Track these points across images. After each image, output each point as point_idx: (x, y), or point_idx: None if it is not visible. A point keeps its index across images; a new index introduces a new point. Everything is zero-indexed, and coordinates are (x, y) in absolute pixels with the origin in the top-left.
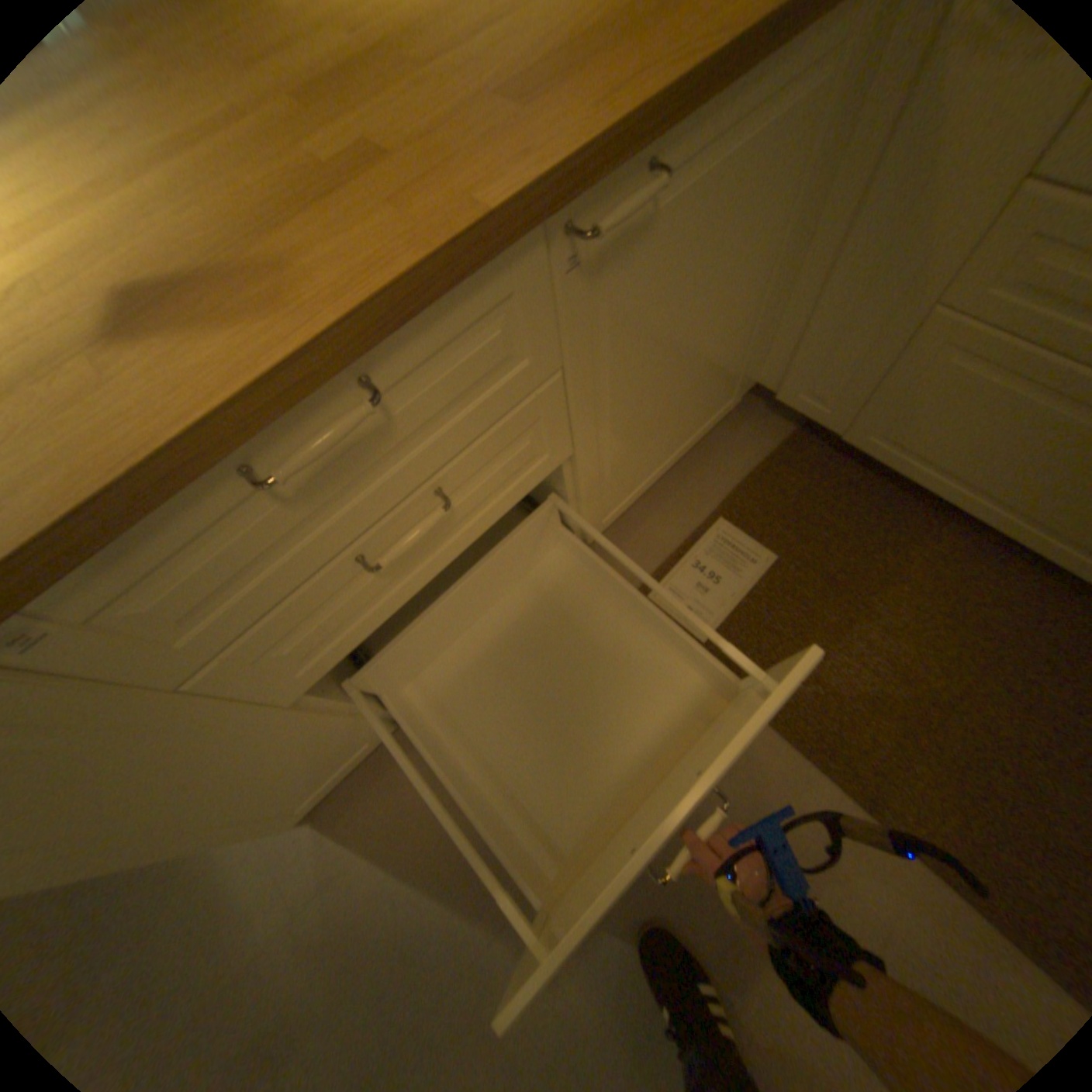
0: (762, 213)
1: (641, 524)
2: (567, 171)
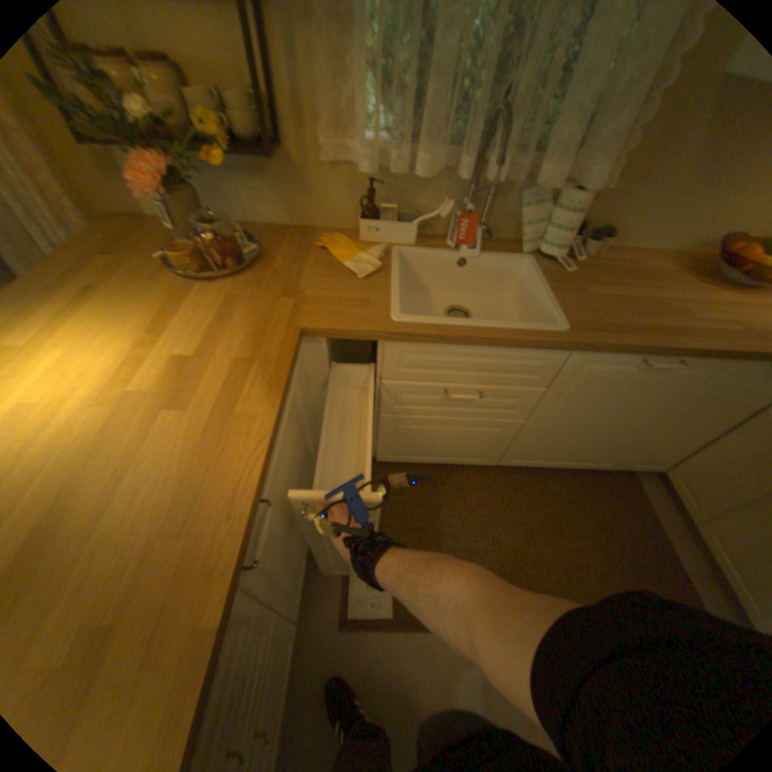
0: (296, 437)
1: (315, 575)
2: (237, 565)
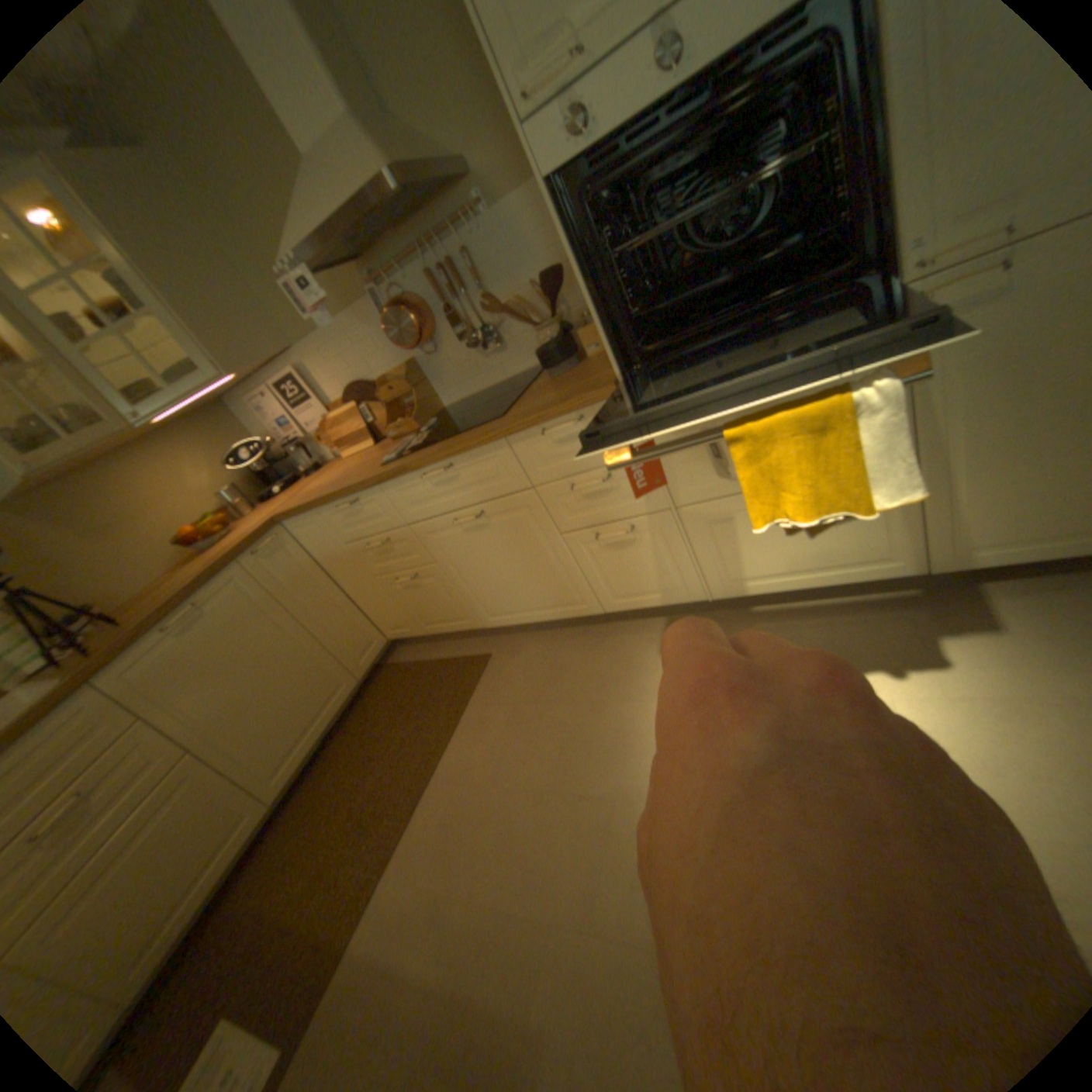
0: None
1: None
2: None
